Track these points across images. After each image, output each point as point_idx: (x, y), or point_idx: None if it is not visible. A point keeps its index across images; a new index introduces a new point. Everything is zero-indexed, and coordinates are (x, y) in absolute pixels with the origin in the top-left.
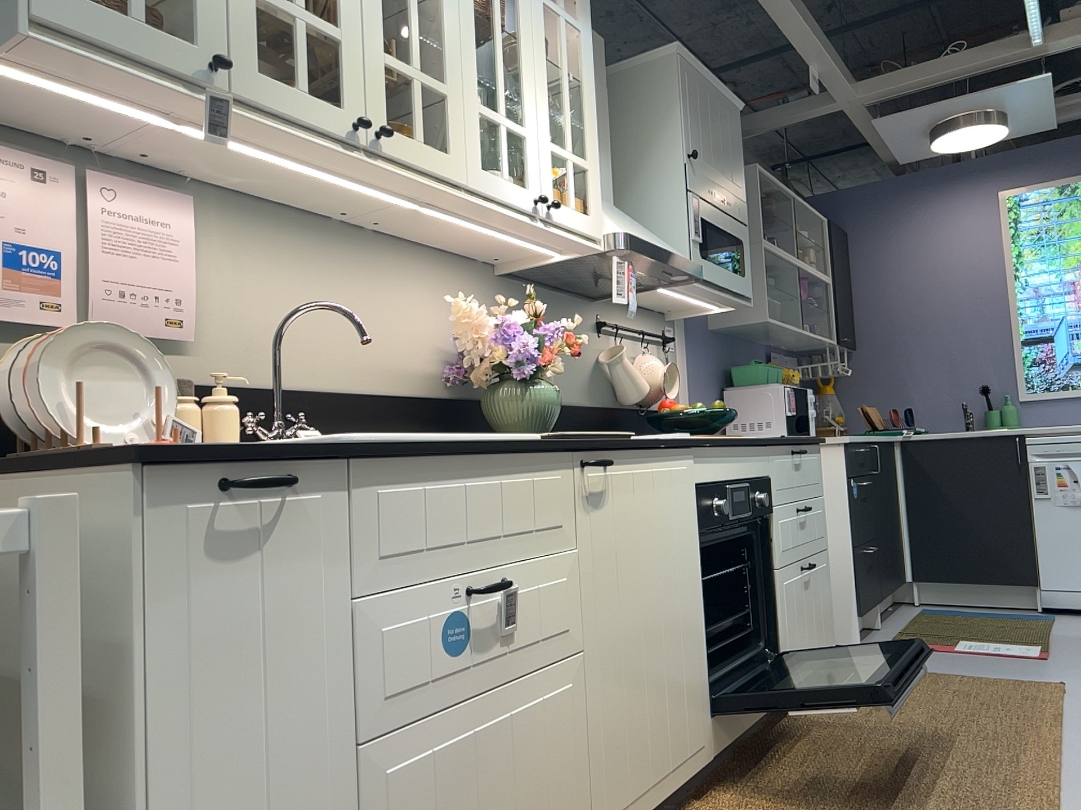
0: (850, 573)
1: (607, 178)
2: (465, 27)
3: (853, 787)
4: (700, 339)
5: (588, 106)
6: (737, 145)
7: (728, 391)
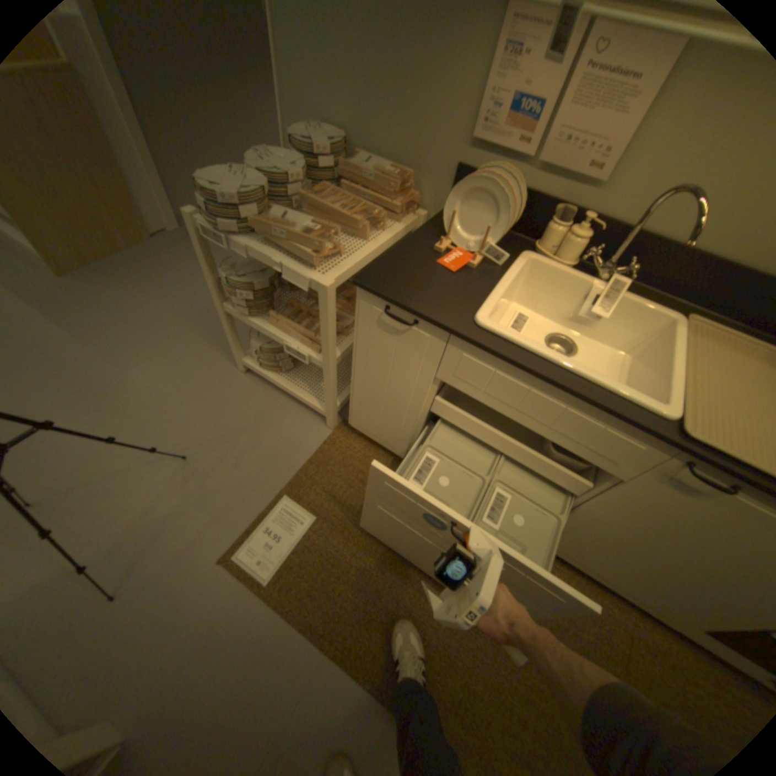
0: None
1: None
2: None
3: None
4: None
5: None
6: None
7: None
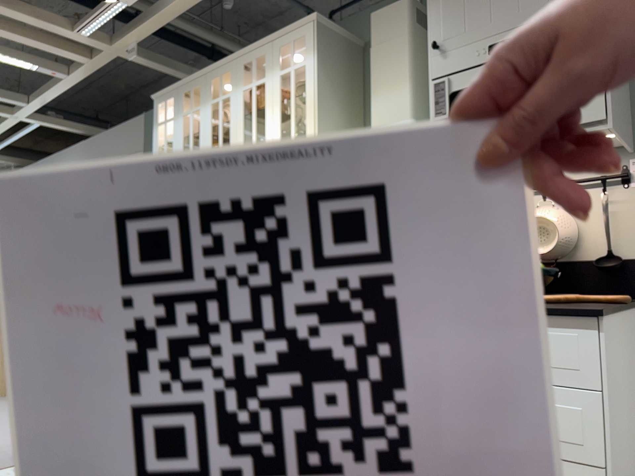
0: None
1: (398, 104)
2: (237, 129)
3: None
4: None
5: (307, 105)
6: None
7: None
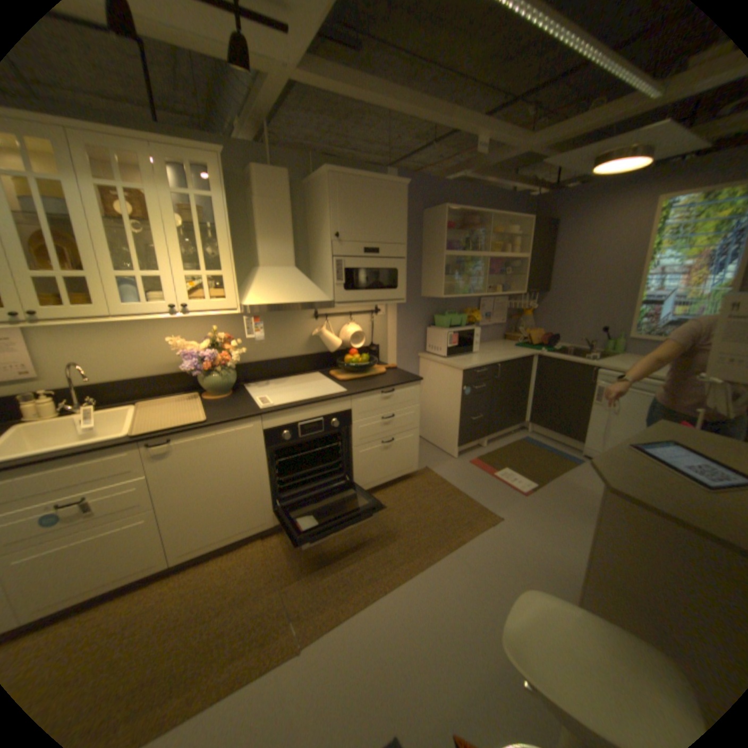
0: (457, 428)
1: (286, 254)
2: (95, 235)
3: (318, 555)
4: (409, 303)
5: (220, 240)
6: (397, 210)
7: (431, 326)
